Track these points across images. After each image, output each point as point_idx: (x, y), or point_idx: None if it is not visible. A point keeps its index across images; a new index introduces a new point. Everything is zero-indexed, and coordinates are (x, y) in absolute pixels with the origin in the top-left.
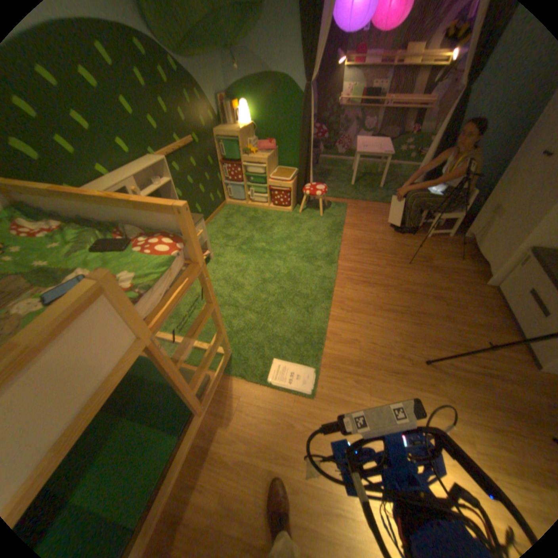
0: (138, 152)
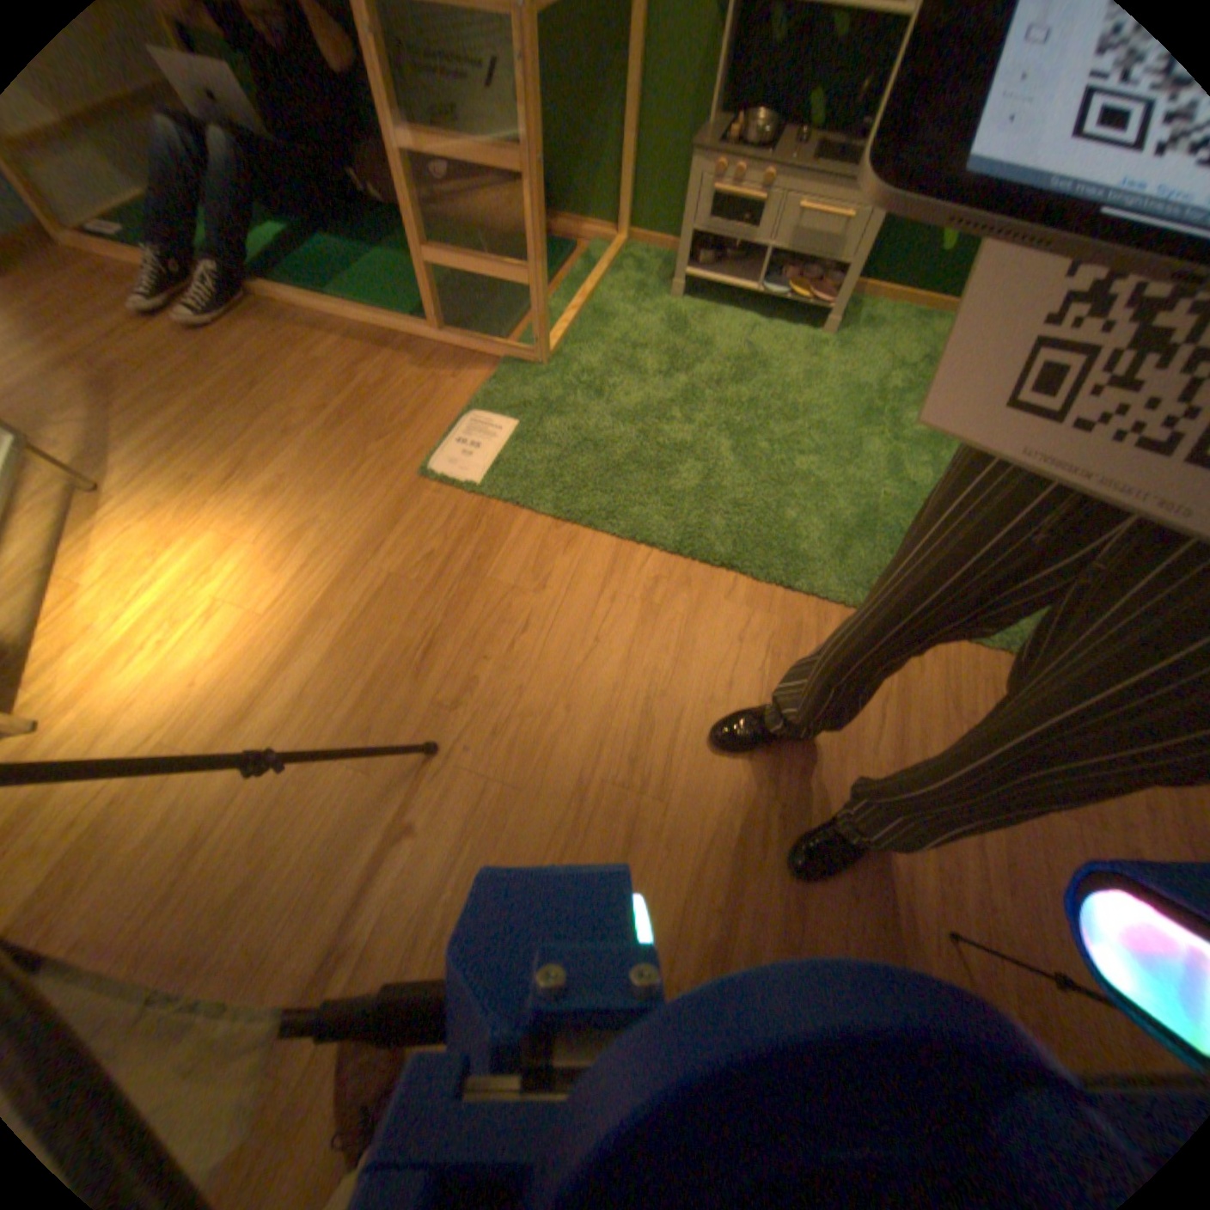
0: None
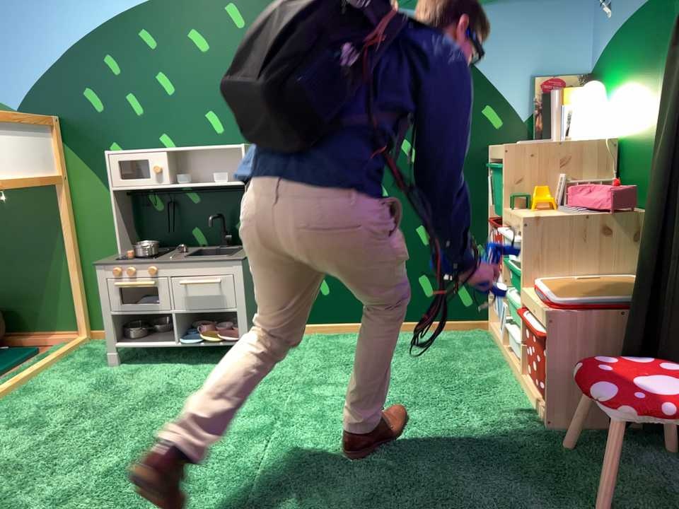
0: (236, 136)
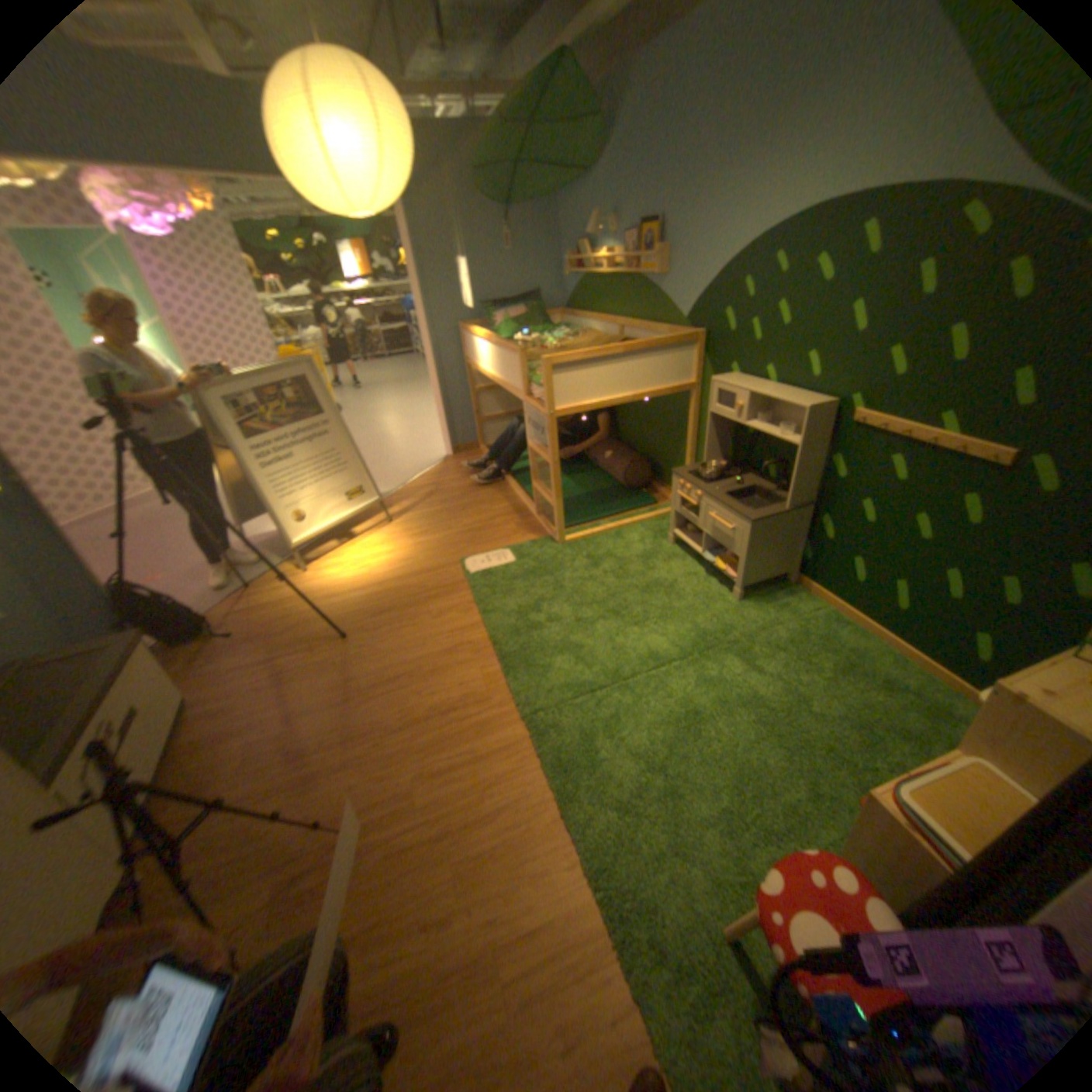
0: (832, 388)
